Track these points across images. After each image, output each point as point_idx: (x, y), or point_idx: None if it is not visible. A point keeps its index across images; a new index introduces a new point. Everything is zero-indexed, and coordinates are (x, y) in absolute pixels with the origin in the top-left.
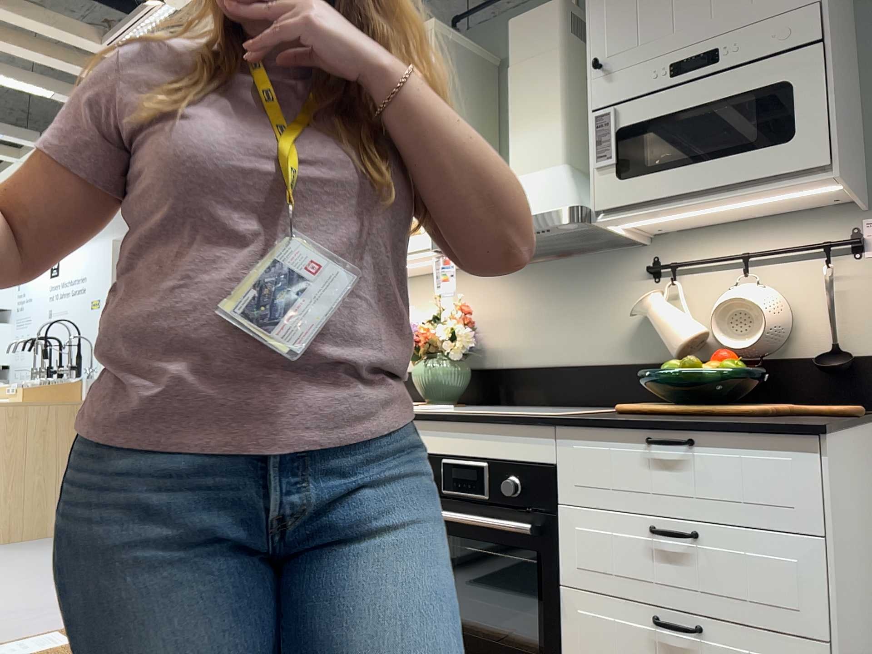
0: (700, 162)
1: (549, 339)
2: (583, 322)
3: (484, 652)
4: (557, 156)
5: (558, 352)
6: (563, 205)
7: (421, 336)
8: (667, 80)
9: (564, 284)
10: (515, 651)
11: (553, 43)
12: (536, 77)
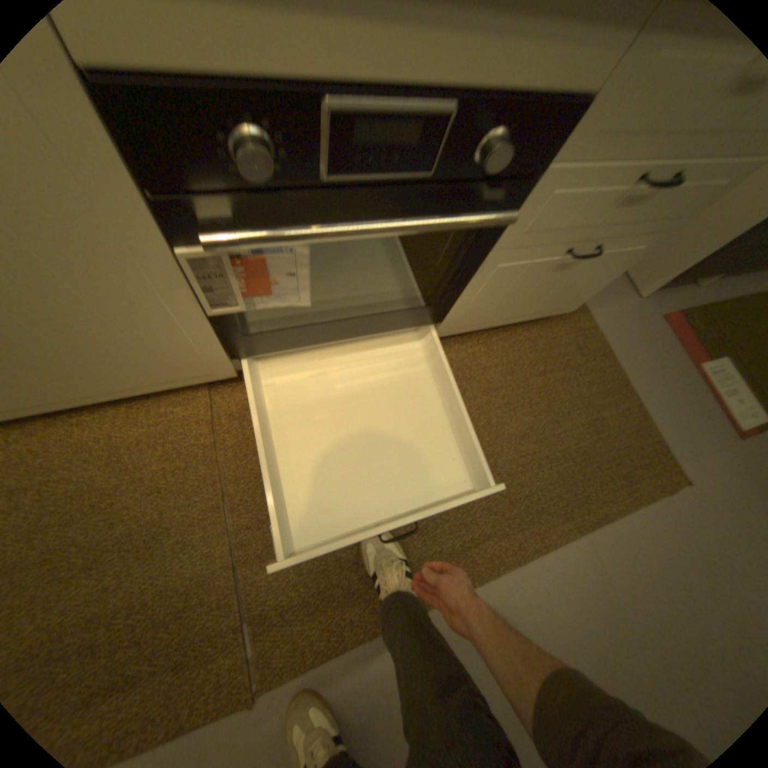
0: None
1: None
2: None
3: (370, 320)
4: None
5: None
6: None
7: None
8: None
9: None
10: (411, 309)
11: None
12: None
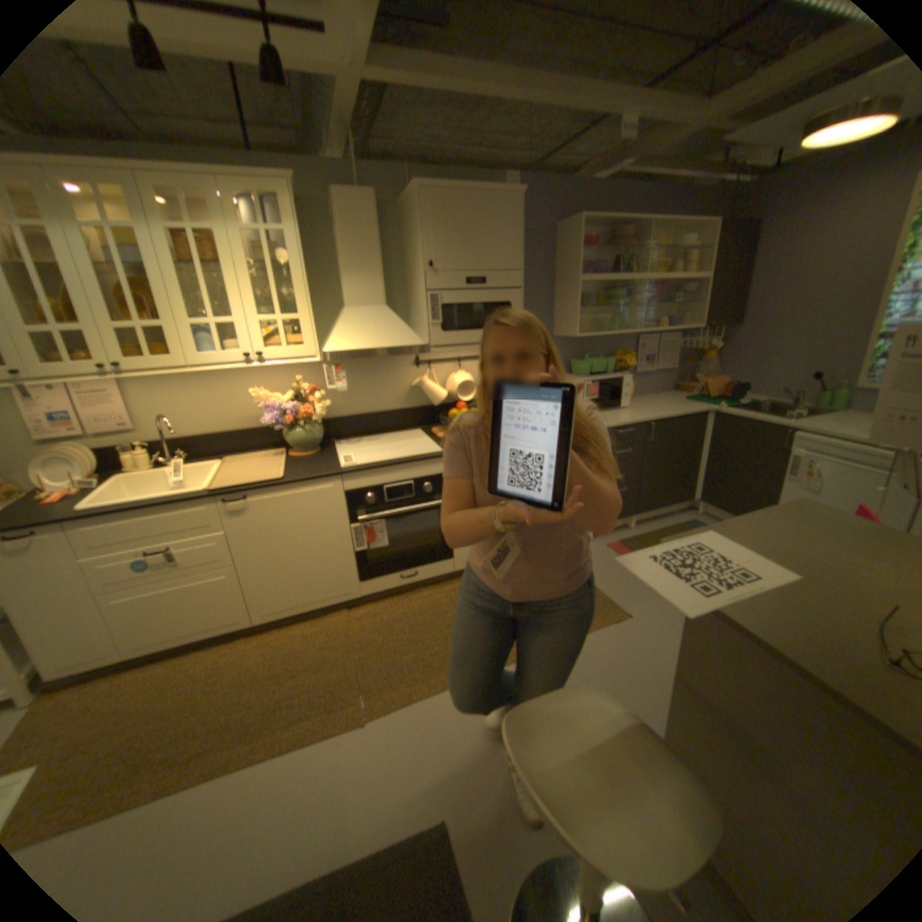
0: (479, 330)
1: (360, 399)
2: (381, 389)
3: (416, 557)
4: (382, 300)
5: (367, 406)
6: (418, 343)
7: (301, 413)
8: (466, 286)
9: (367, 368)
10: (432, 549)
11: (373, 221)
12: (363, 241)
